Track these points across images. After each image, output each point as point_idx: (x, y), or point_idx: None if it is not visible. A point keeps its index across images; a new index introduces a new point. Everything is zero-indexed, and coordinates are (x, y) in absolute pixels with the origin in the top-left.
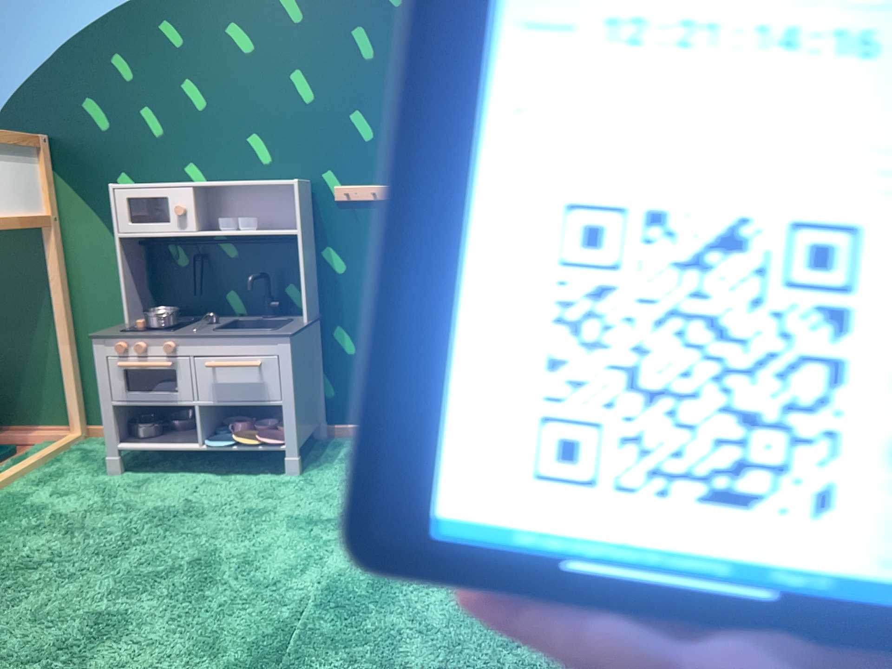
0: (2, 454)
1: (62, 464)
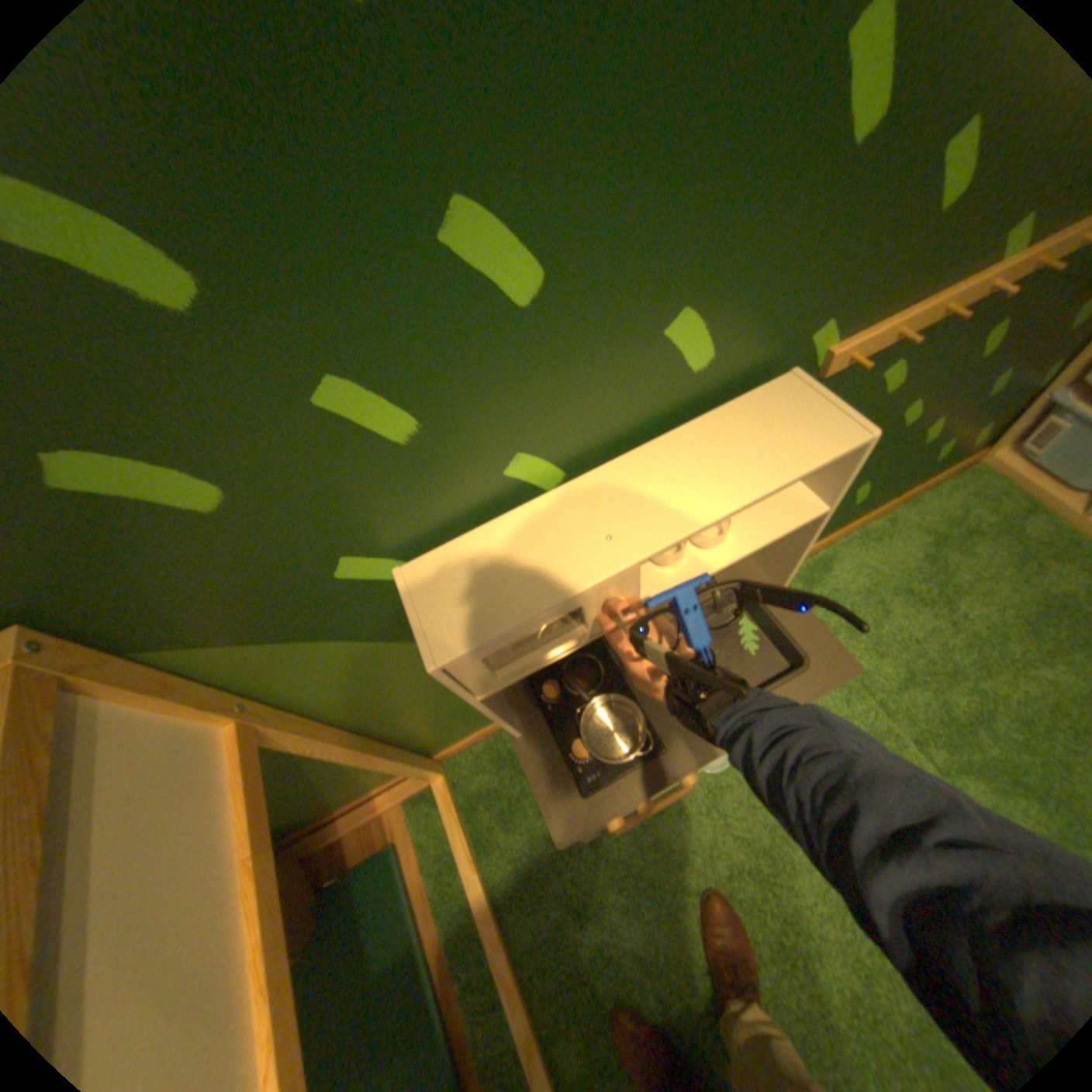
0: (393, 867)
1: (495, 844)
